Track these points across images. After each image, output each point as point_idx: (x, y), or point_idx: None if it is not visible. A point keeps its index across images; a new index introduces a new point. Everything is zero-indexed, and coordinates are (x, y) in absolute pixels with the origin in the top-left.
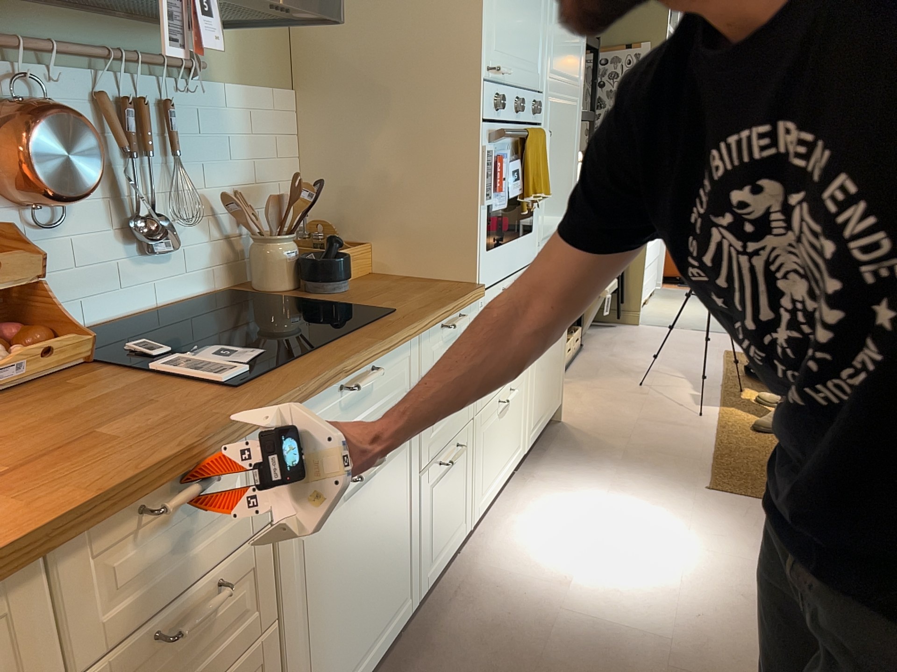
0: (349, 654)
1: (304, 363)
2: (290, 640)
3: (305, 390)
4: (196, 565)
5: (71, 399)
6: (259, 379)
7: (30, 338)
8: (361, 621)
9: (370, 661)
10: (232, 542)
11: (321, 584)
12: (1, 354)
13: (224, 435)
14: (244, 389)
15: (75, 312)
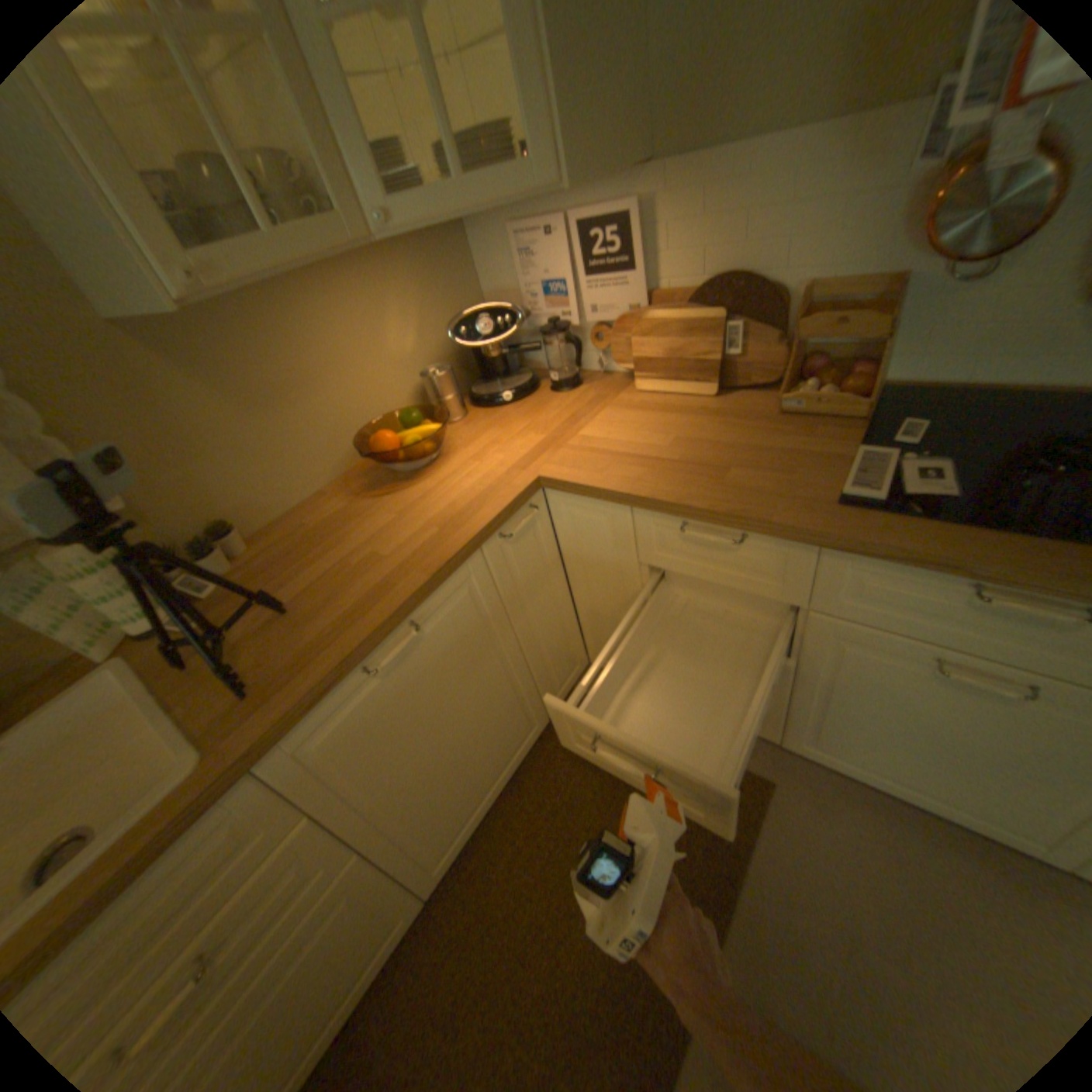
0: (893, 769)
1: (957, 532)
2: (811, 690)
3: (885, 550)
4: (729, 579)
5: (790, 441)
6: (880, 513)
7: (851, 383)
8: (924, 770)
9: (927, 804)
10: (764, 591)
11: (868, 697)
12: (813, 388)
13: (758, 524)
14: (848, 510)
15: (966, 366)
